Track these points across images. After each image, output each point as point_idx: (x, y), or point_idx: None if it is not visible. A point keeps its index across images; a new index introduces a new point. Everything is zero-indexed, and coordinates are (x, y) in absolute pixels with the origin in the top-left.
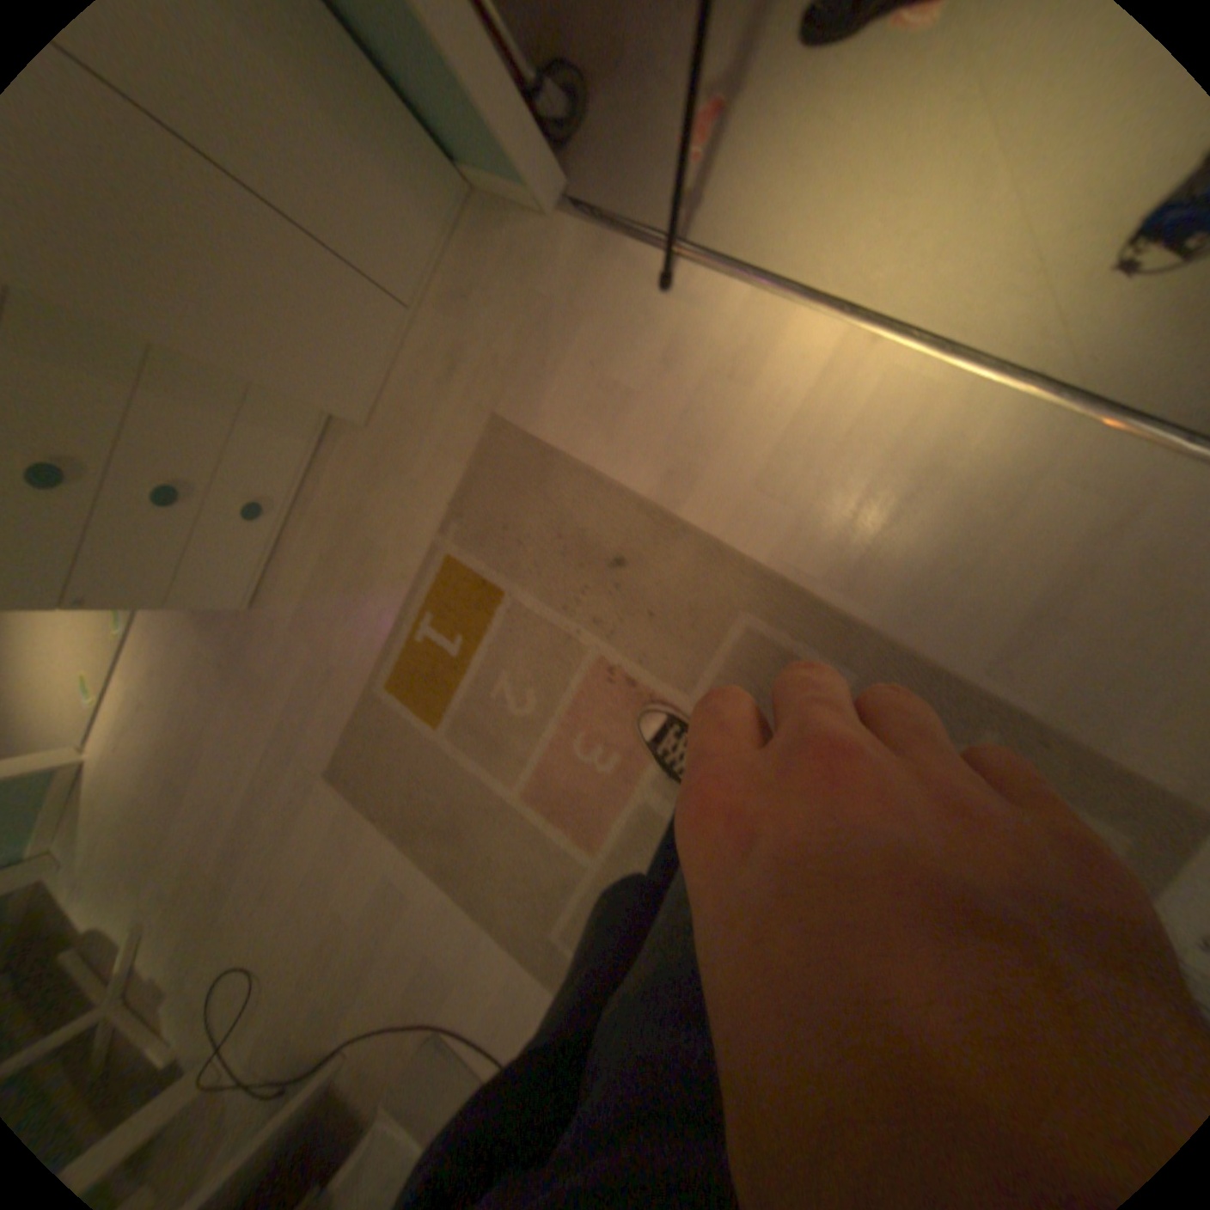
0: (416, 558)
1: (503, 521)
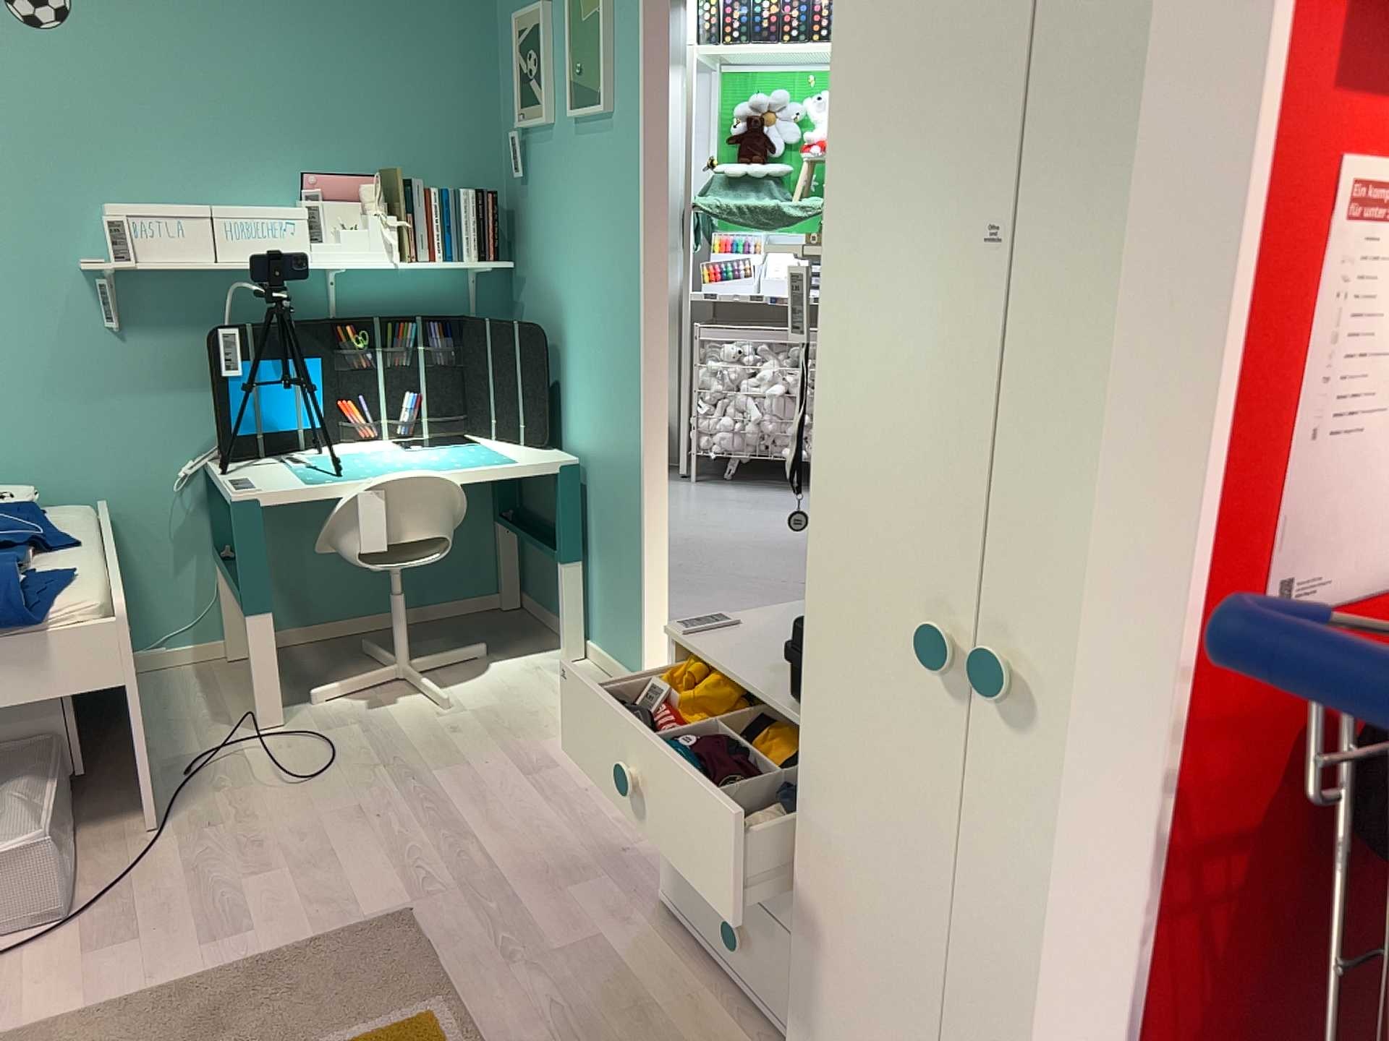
0: None
1: None
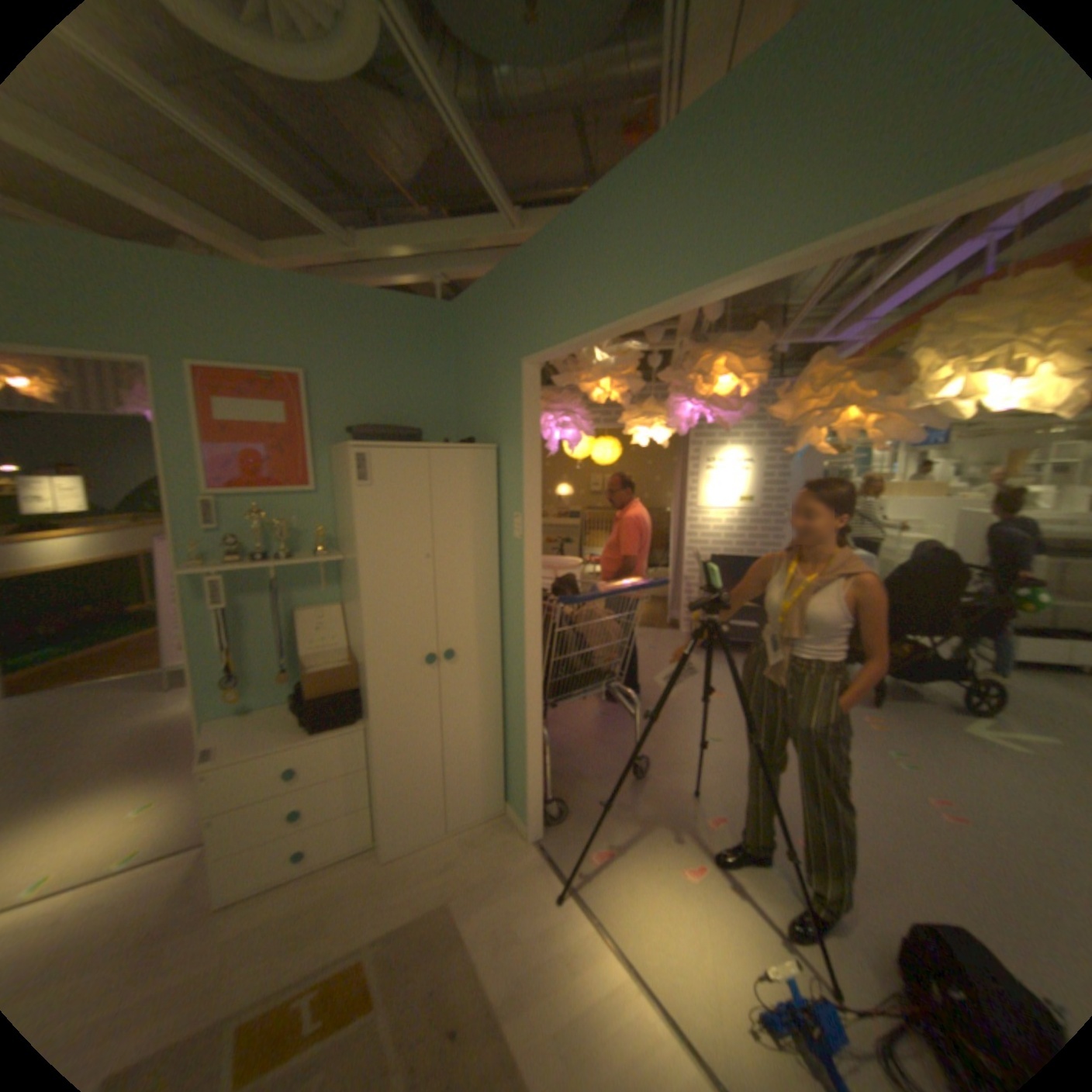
0: (338, 954)
1: (405, 965)
